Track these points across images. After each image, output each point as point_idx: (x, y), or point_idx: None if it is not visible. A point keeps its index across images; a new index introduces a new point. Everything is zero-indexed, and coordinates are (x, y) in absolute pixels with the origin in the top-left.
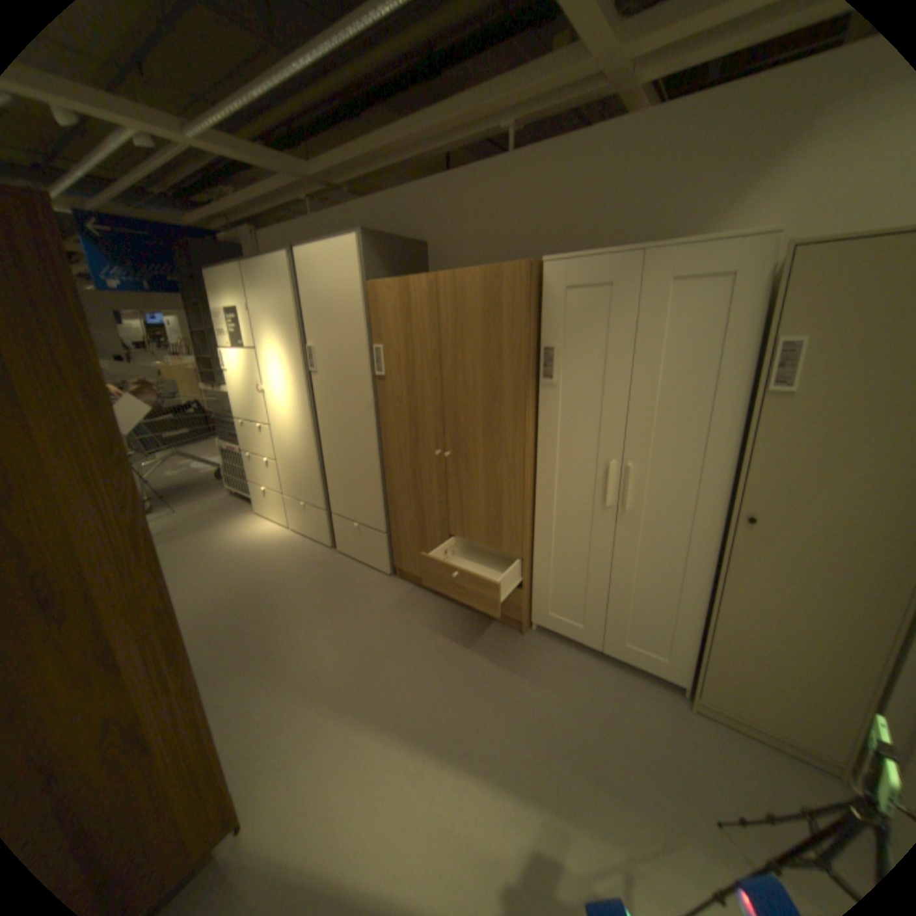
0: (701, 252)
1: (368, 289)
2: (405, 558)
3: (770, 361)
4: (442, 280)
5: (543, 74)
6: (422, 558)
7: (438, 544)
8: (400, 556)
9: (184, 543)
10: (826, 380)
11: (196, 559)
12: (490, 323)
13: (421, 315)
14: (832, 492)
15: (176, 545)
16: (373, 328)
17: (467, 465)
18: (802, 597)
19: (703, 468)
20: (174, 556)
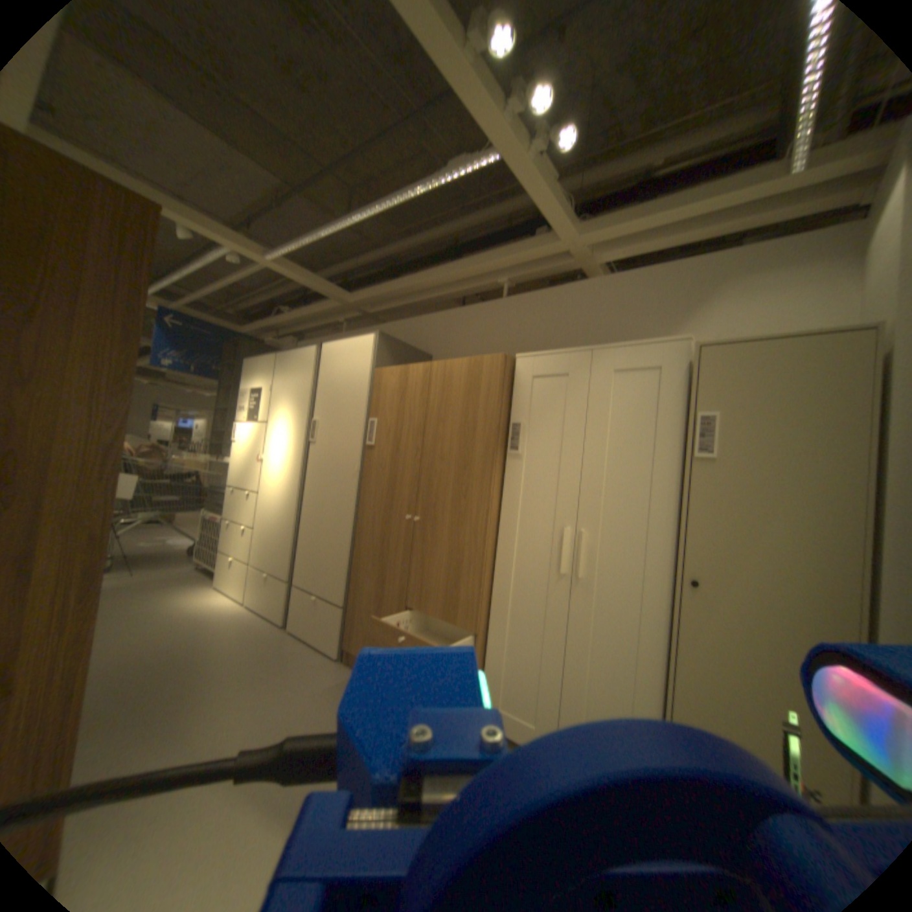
0: (631, 351)
1: (372, 374)
2: (353, 639)
3: (690, 433)
4: (432, 367)
5: (524, 247)
6: (369, 638)
7: (389, 620)
8: (347, 636)
9: (125, 603)
10: (737, 448)
11: (131, 618)
12: (465, 400)
13: (410, 394)
14: (760, 553)
15: (117, 603)
16: (370, 405)
17: (430, 530)
18: (752, 677)
19: (646, 534)
20: (110, 612)
